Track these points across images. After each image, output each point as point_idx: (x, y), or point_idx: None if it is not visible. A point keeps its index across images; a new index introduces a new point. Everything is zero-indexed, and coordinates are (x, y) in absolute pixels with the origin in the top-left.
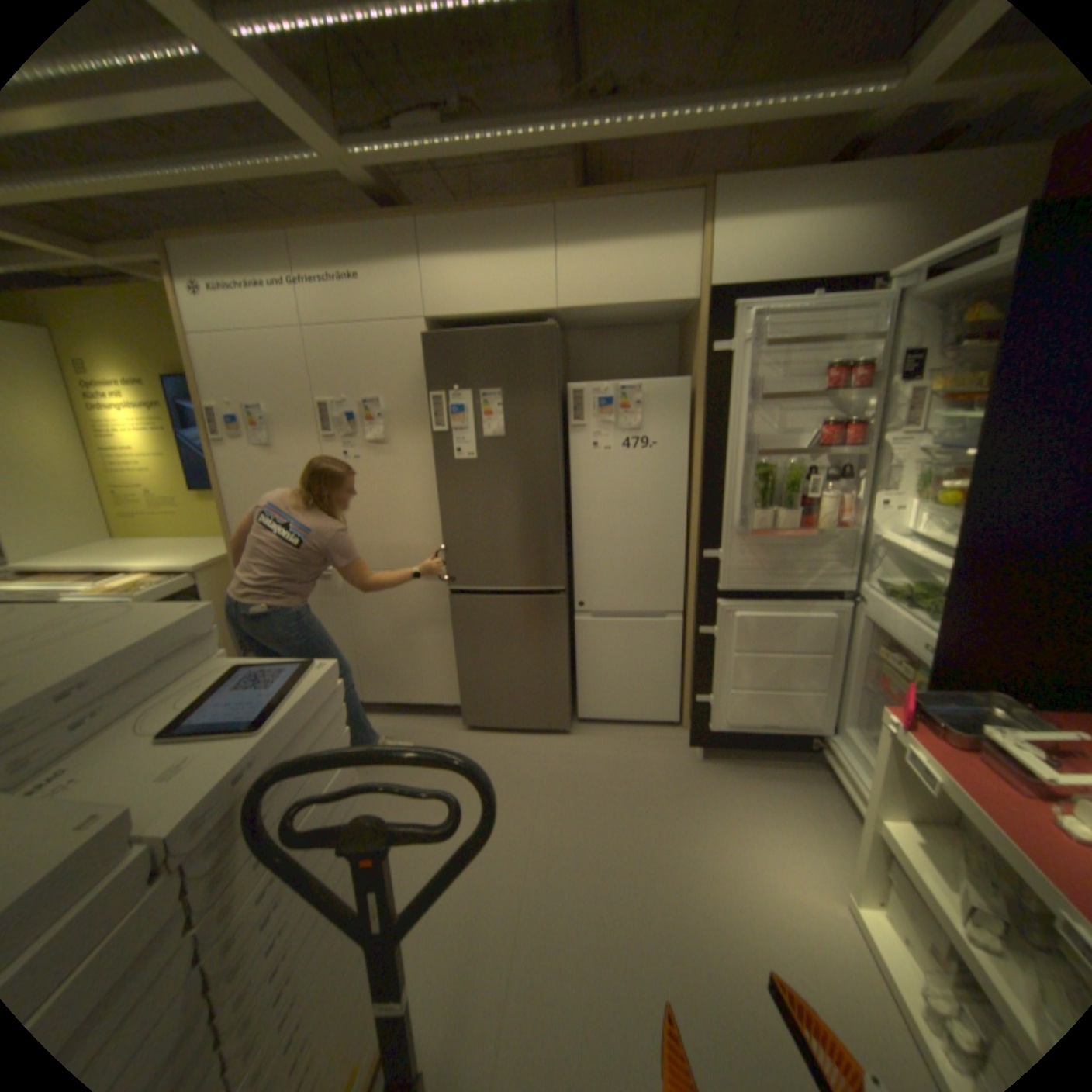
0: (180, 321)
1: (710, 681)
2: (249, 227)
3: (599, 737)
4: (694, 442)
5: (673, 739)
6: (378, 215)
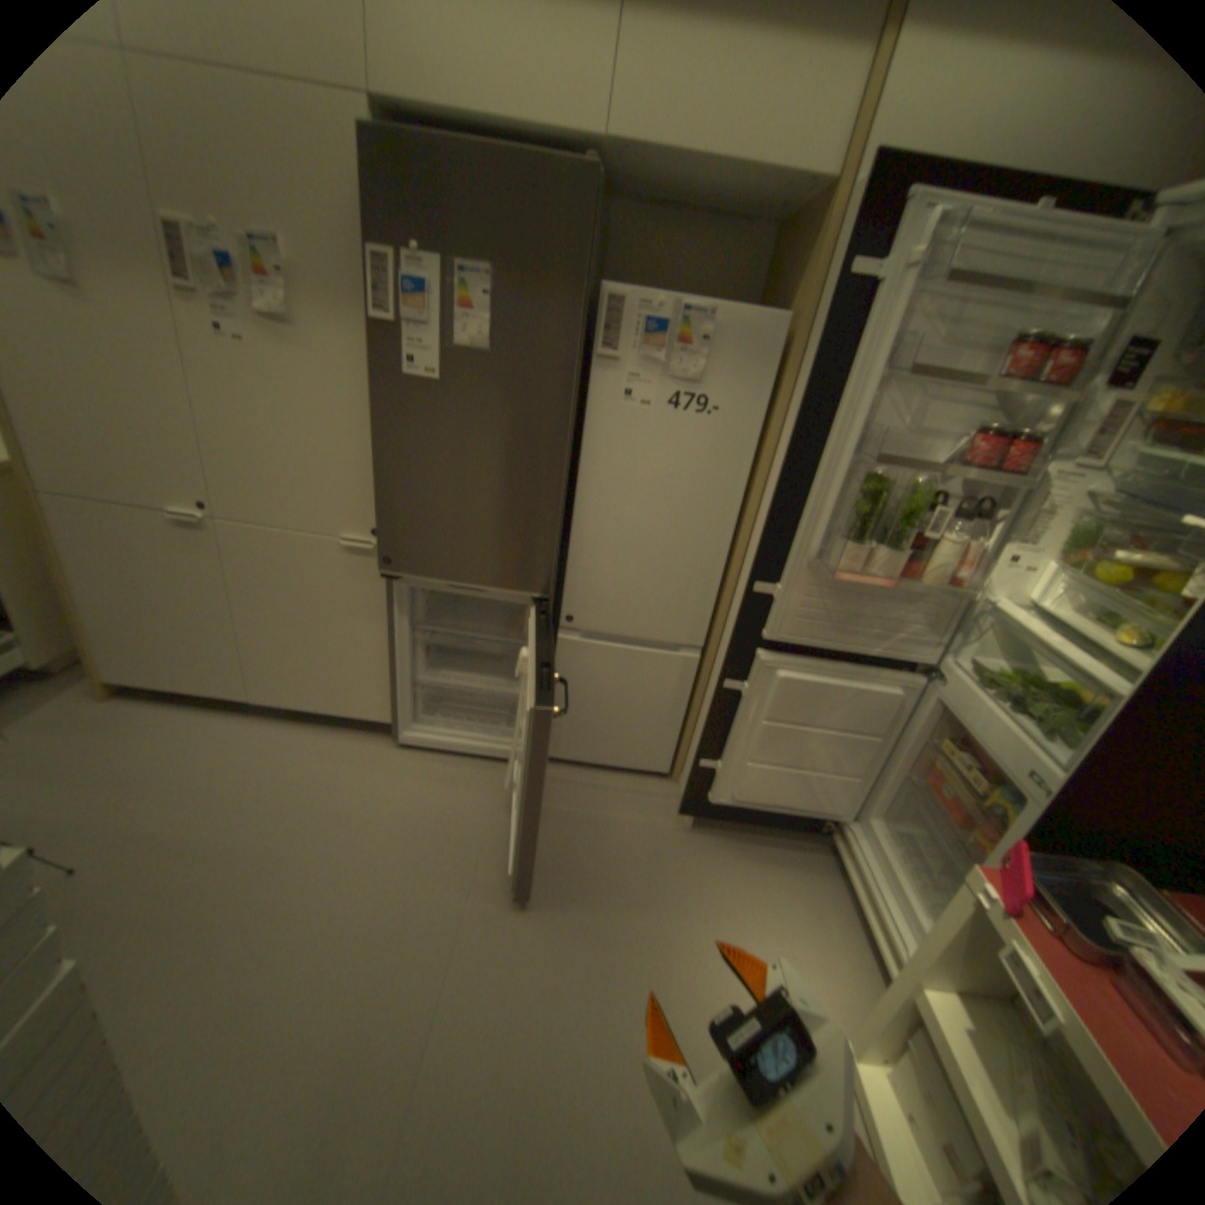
0: None
1: (721, 744)
2: None
3: (567, 782)
4: (772, 417)
5: (658, 794)
6: None
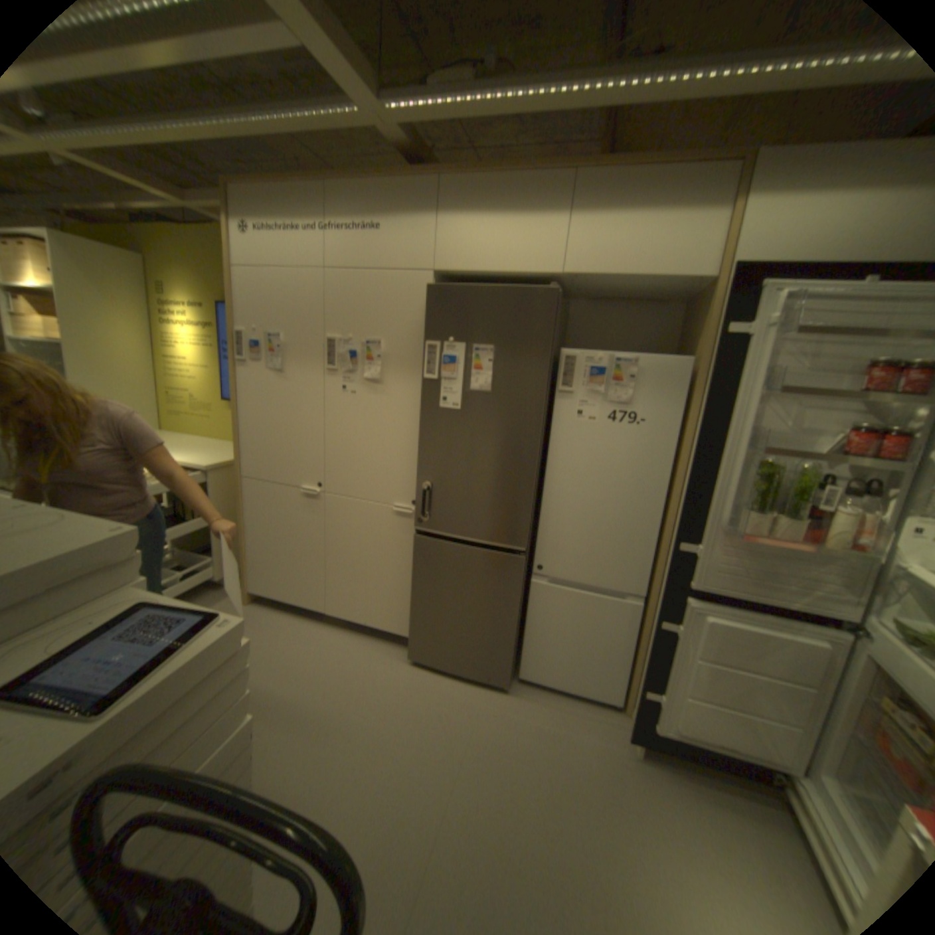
0: (228, 254)
1: (665, 681)
2: (295, 177)
3: (537, 703)
4: (686, 425)
5: (614, 726)
6: (406, 171)
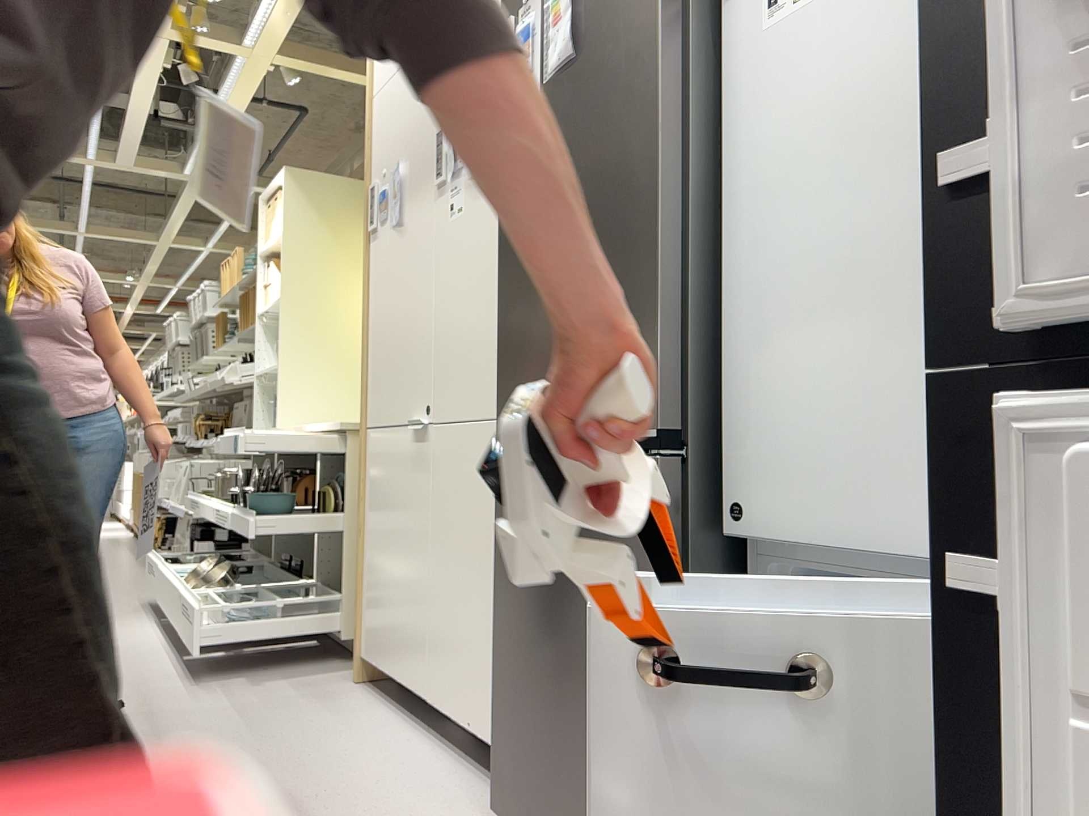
0: (370, 83)
1: None
2: None
3: None
4: None
5: None
6: None
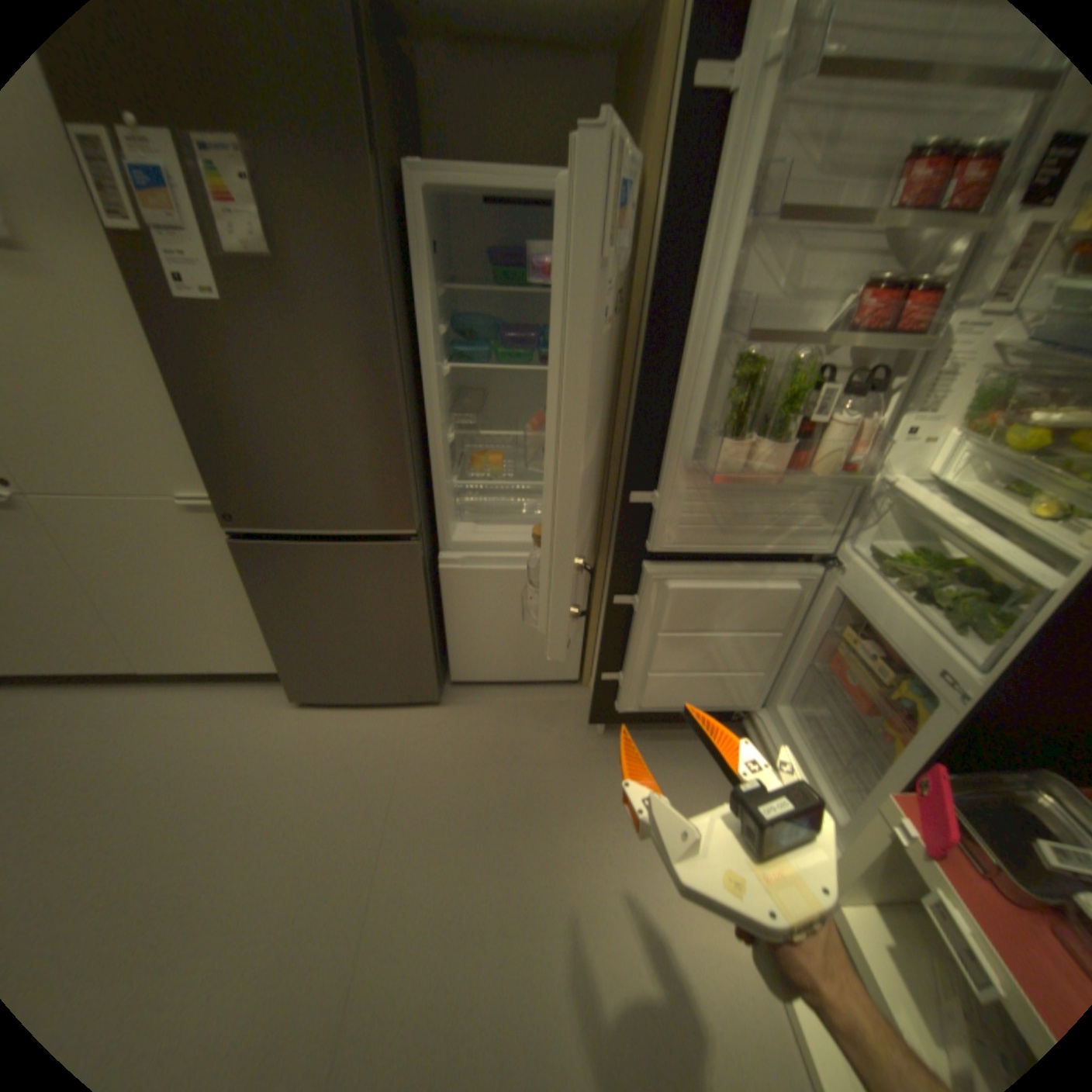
0: None
1: (620, 656)
2: None
3: (477, 705)
4: (629, 297)
5: (569, 703)
6: None
